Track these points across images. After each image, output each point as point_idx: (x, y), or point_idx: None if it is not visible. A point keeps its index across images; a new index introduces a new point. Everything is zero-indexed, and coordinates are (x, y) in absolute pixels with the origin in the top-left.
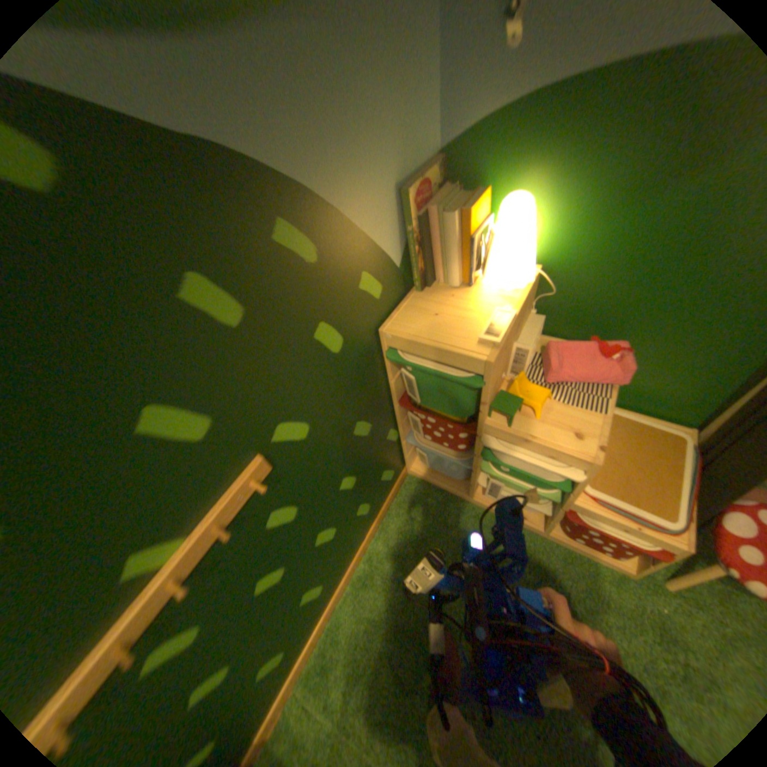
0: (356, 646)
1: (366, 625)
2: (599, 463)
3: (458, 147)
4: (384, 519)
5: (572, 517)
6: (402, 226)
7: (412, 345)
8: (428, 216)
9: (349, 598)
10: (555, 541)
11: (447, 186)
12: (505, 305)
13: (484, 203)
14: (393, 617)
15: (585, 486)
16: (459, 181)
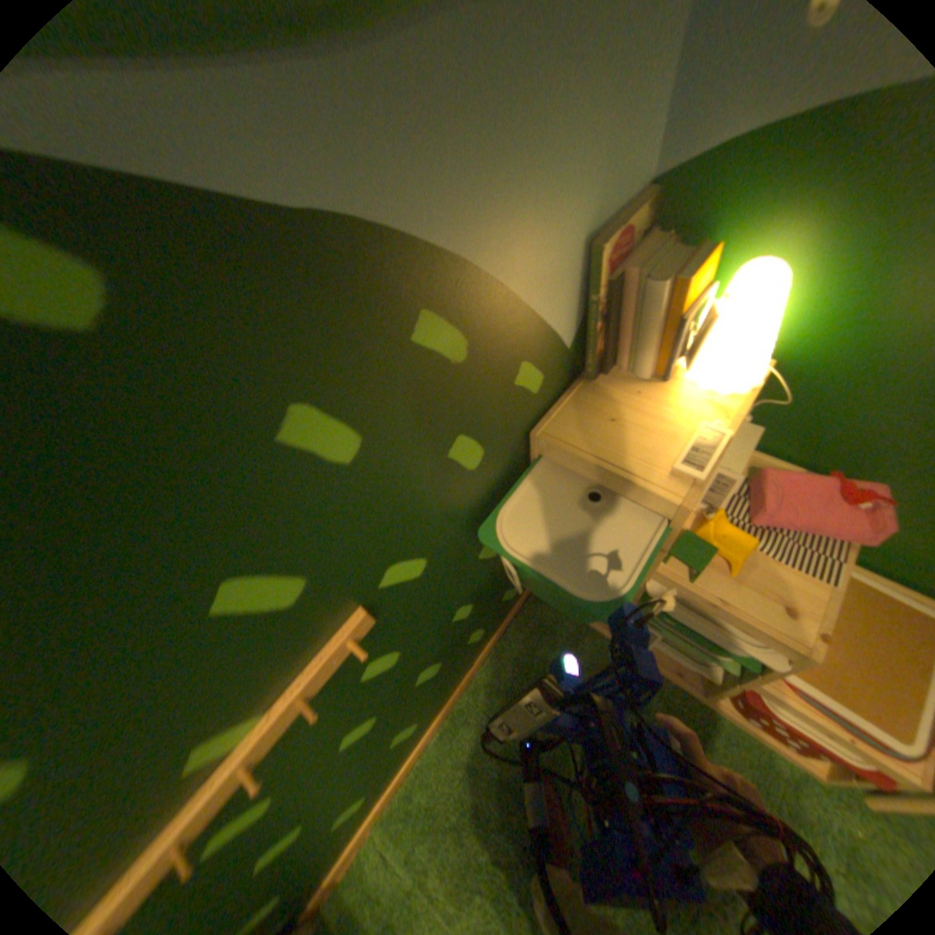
0: (449, 795)
1: (465, 772)
2: (818, 659)
3: (685, 175)
4: (499, 644)
5: (752, 695)
6: (585, 293)
7: (574, 460)
8: (624, 280)
9: (447, 735)
10: (718, 712)
11: (658, 233)
12: (716, 419)
13: (712, 267)
14: (497, 769)
15: (786, 674)
16: (674, 224)
